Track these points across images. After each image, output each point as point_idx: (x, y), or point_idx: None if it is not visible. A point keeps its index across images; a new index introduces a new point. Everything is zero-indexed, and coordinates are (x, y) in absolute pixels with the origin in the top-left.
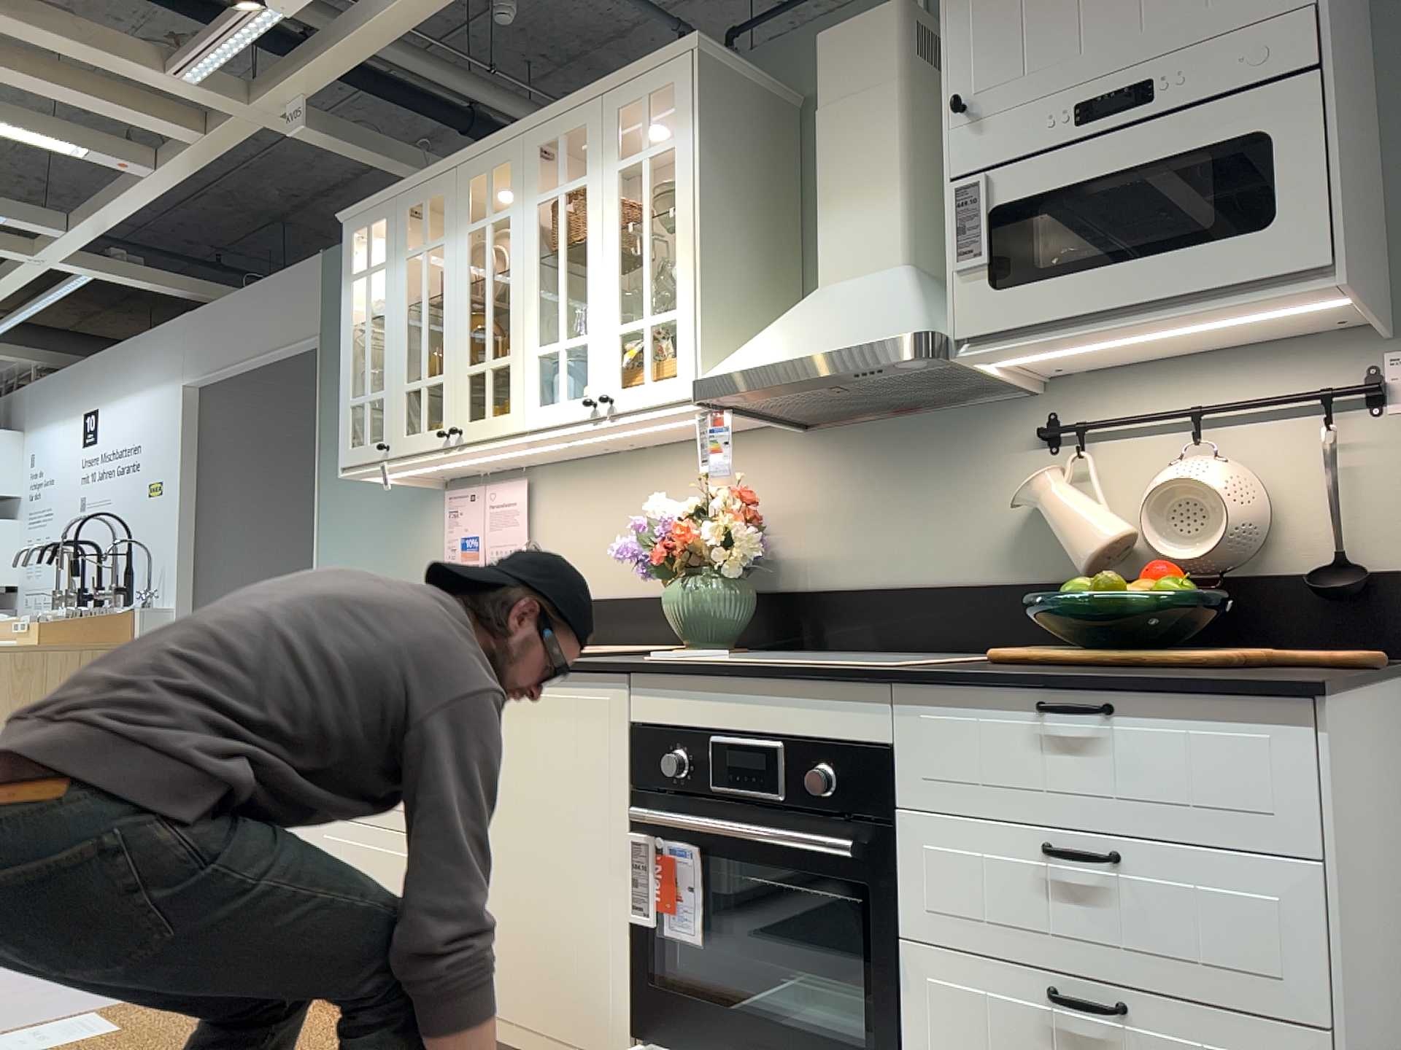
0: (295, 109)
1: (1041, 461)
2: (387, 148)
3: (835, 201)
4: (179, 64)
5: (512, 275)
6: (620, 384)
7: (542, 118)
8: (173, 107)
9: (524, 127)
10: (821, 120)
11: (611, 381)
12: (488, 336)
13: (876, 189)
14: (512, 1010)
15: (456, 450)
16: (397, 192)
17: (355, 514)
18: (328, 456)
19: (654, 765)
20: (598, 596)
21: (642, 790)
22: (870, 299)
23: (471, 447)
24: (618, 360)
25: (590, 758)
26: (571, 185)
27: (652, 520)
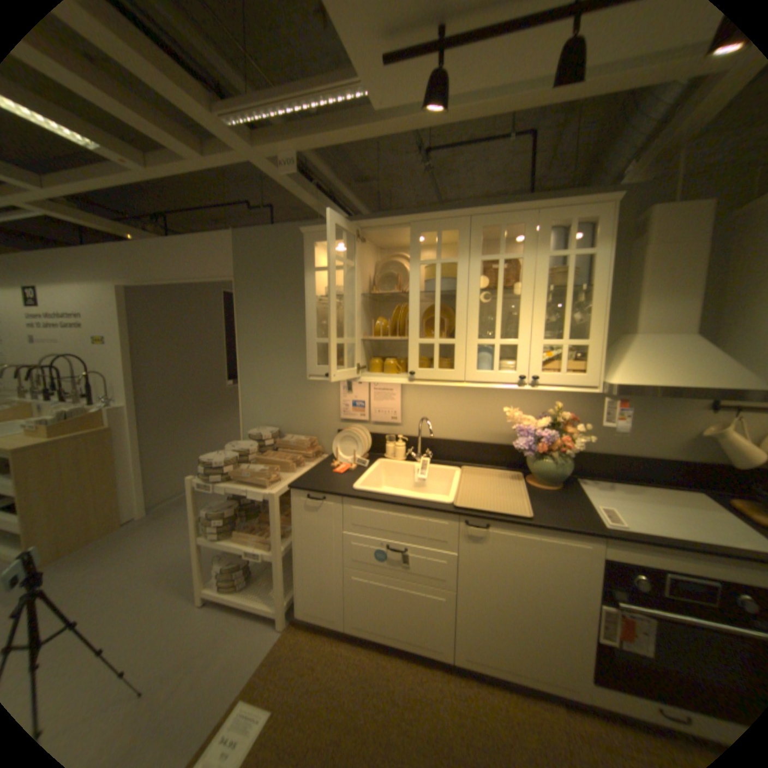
0: (284, 155)
1: (710, 416)
2: (303, 184)
3: (660, 294)
4: (222, 105)
5: (458, 296)
6: (543, 371)
7: (489, 210)
8: (181, 129)
9: (474, 212)
10: (656, 250)
11: (537, 369)
12: (437, 327)
13: (688, 294)
14: (508, 668)
15: (407, 382)
16: (356, 225)
17: (269, 377)
18: (244, 344)
19: (624, 581)
20: (447, 438)
21: (613, 590)
22: (703, 355)
23: (420, 382)
24: (542, 359)
25: (576, 572)
26: (511, 256)
27: (529, 428)
